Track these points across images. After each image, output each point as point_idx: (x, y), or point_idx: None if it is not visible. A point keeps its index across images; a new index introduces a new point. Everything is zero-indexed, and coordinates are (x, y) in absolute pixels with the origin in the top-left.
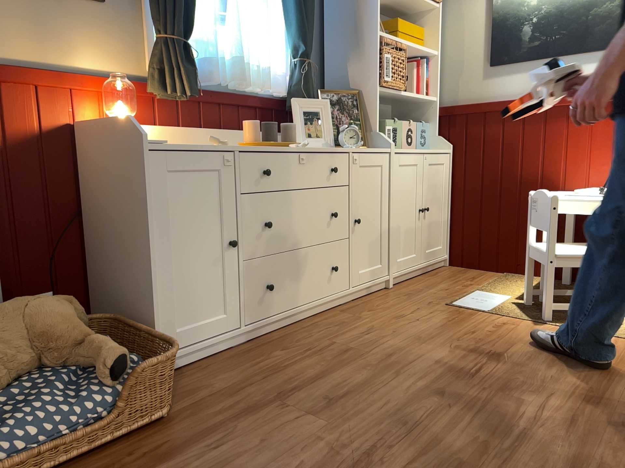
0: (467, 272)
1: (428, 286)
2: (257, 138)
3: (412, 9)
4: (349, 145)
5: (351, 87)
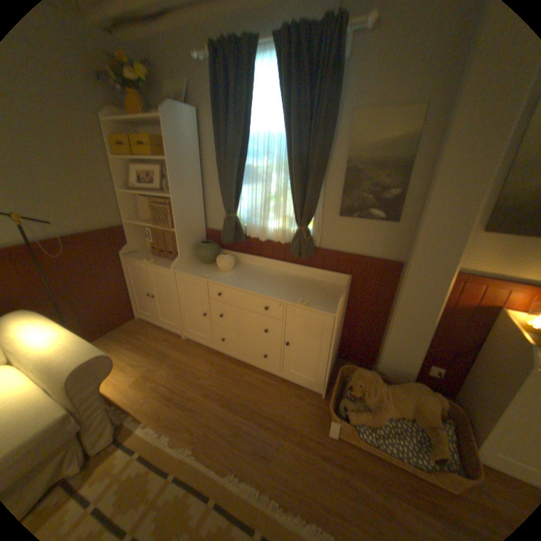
0: None
1: None
2: None
3: None
4: None
5: None
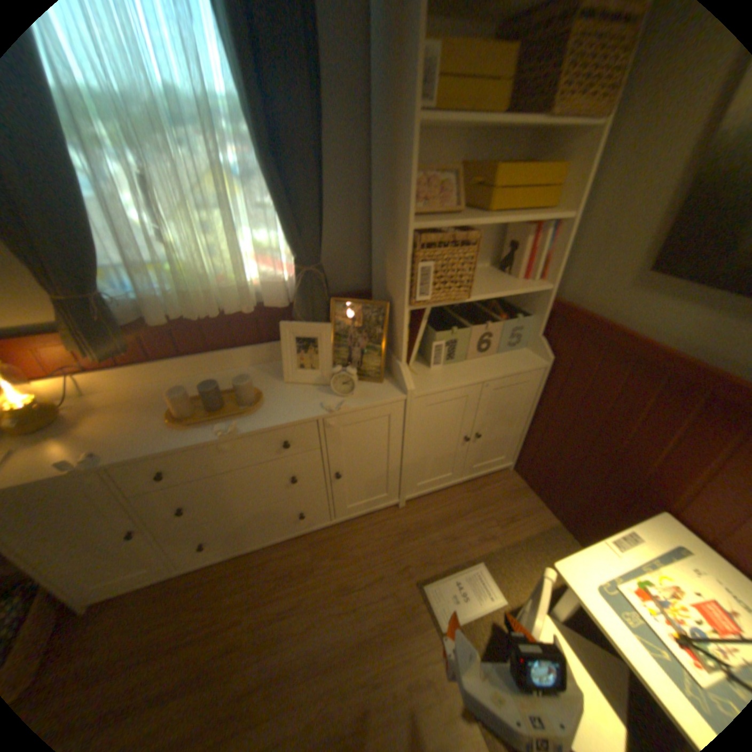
0: (519, 499)
1: (442, 520)
2: (184, 411)
3: (553, 126)
4: (326, 405)
5: (388, 289)
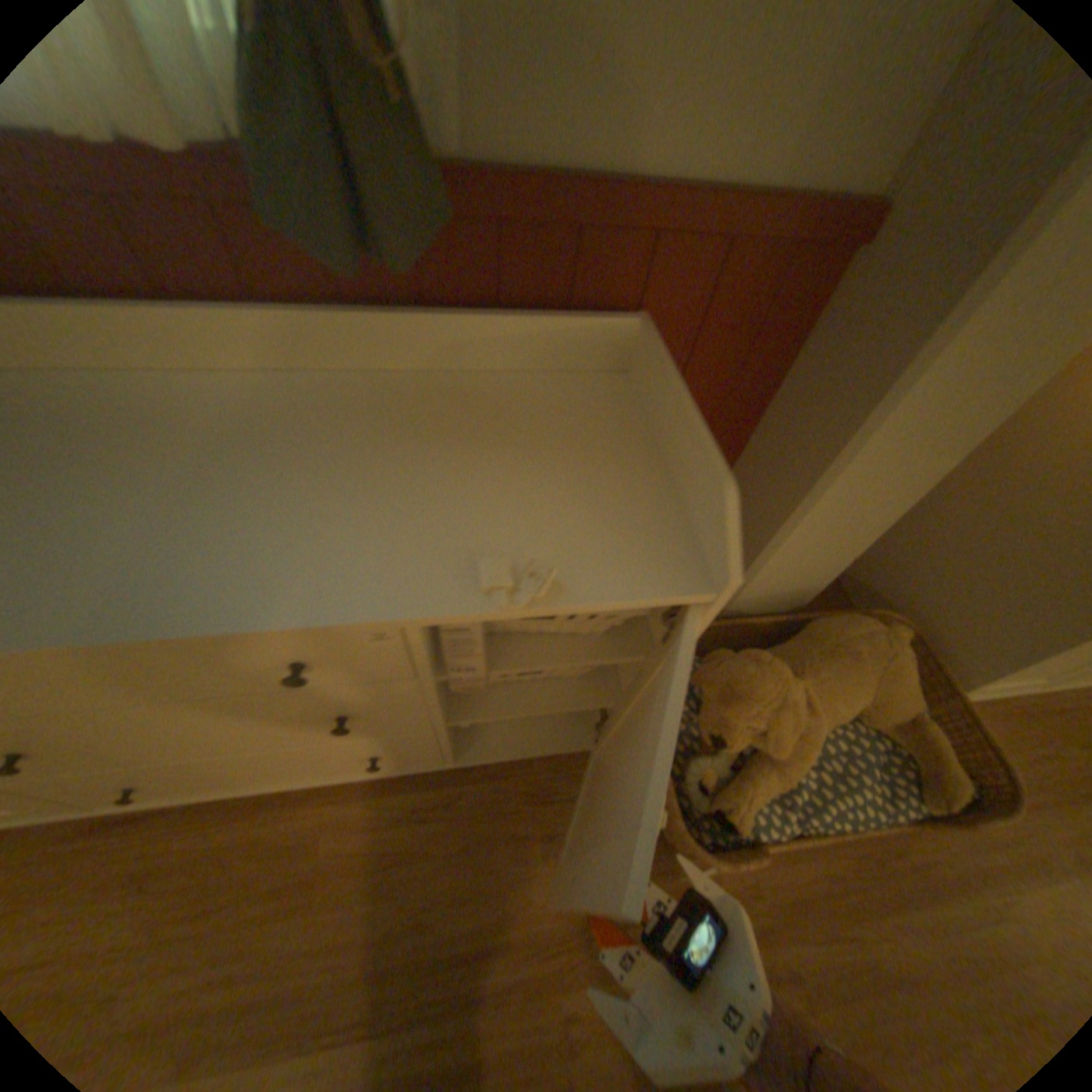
0: None
1: None
2: None
3: None
4: None
5: None
